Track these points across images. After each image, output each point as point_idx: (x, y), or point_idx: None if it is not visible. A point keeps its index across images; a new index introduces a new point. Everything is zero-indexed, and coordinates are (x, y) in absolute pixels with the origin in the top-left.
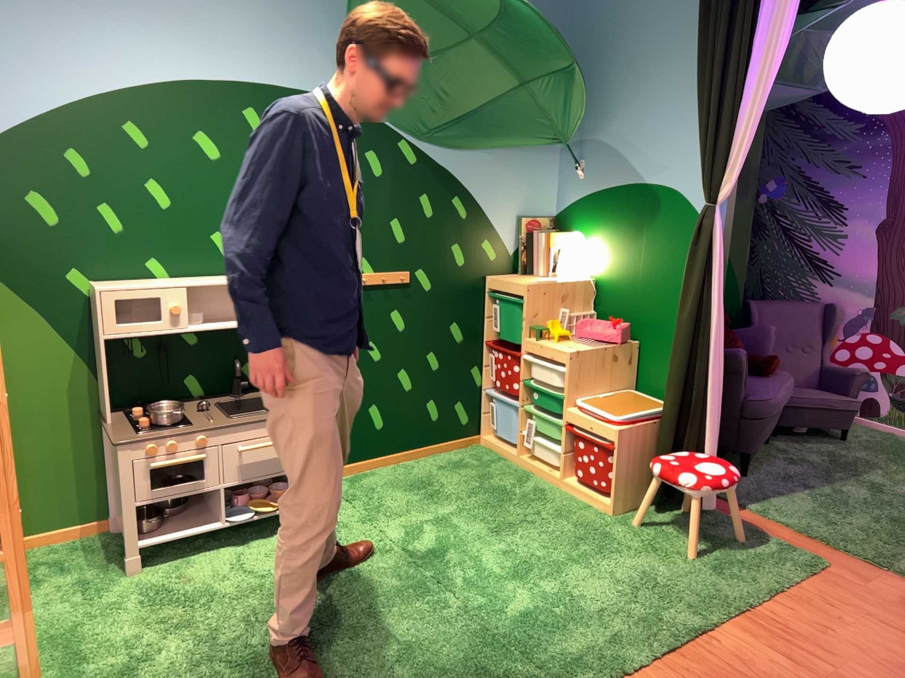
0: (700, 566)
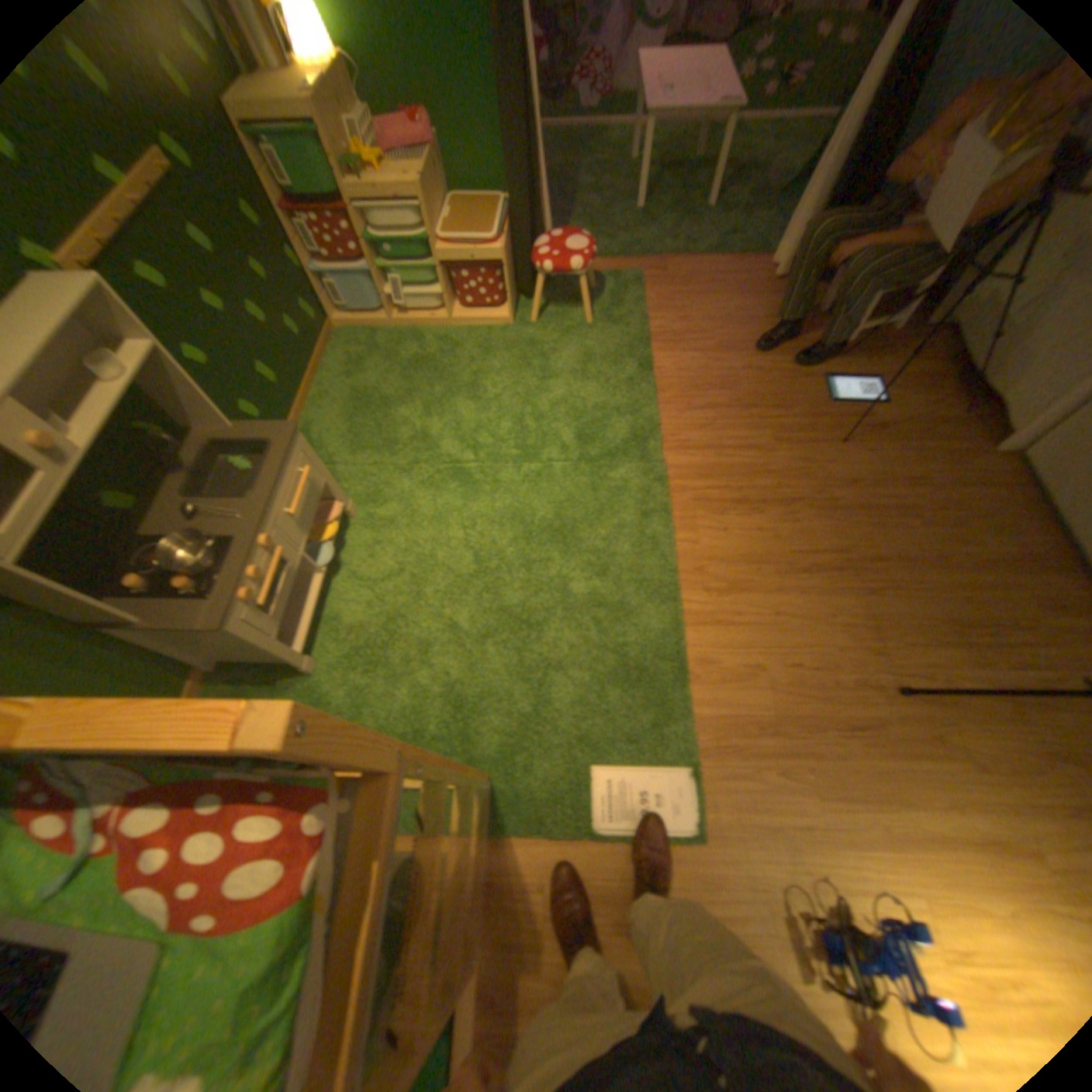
0: (598, 326)
